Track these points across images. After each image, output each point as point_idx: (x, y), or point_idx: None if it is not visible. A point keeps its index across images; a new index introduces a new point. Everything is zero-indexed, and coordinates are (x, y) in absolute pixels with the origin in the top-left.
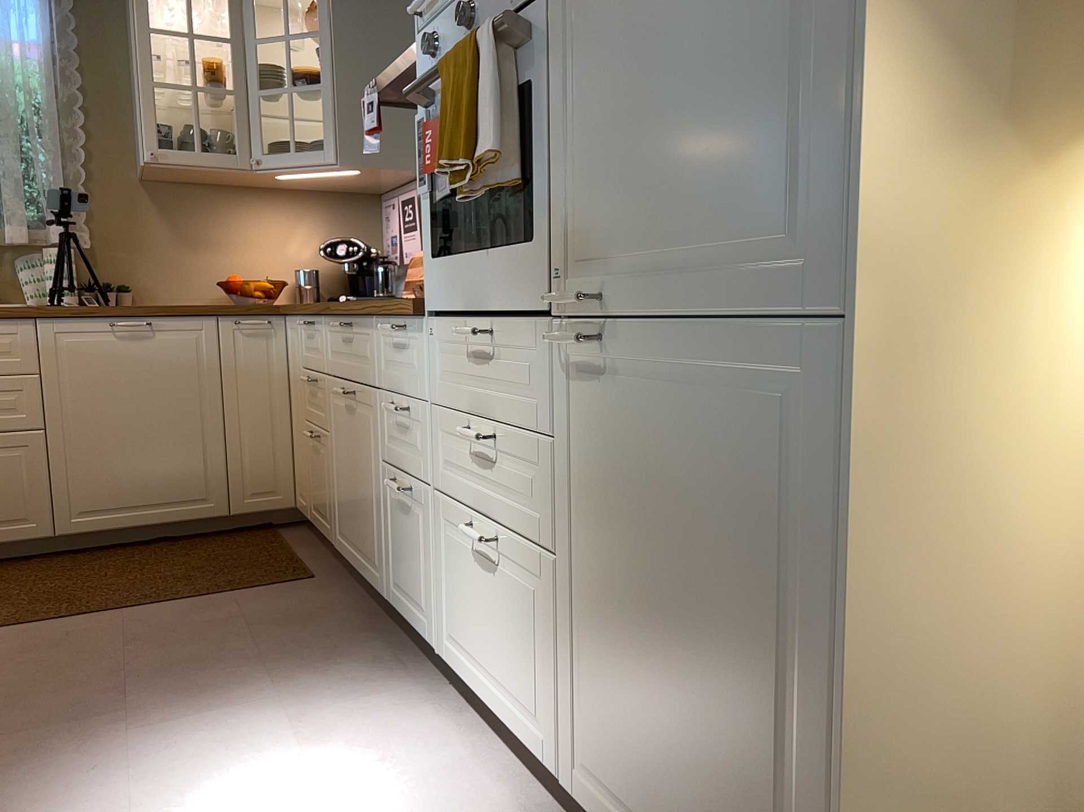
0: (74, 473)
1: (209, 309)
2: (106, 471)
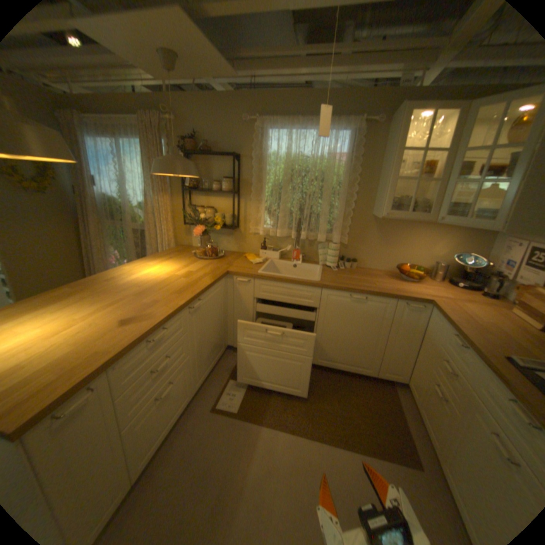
0: (322, 346)
1: (396, 296)
2: (334, 348)
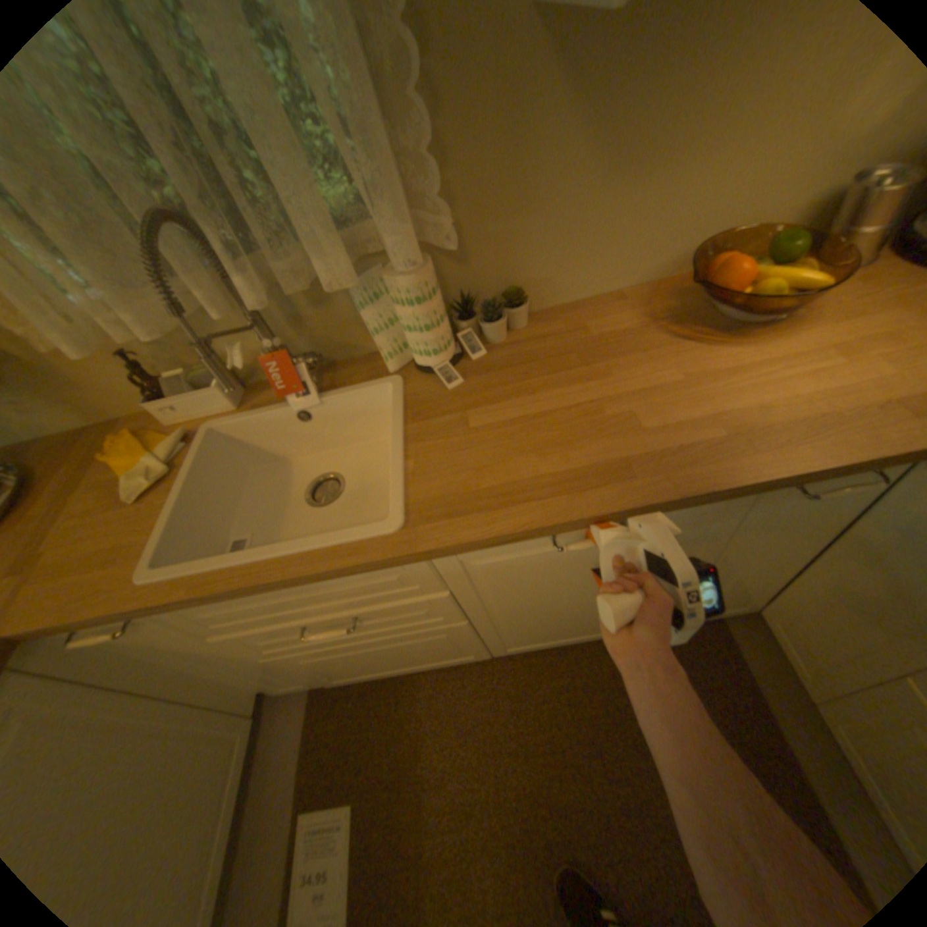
0: (506, 635)
1: (761, 488)
2: (542, 629)
